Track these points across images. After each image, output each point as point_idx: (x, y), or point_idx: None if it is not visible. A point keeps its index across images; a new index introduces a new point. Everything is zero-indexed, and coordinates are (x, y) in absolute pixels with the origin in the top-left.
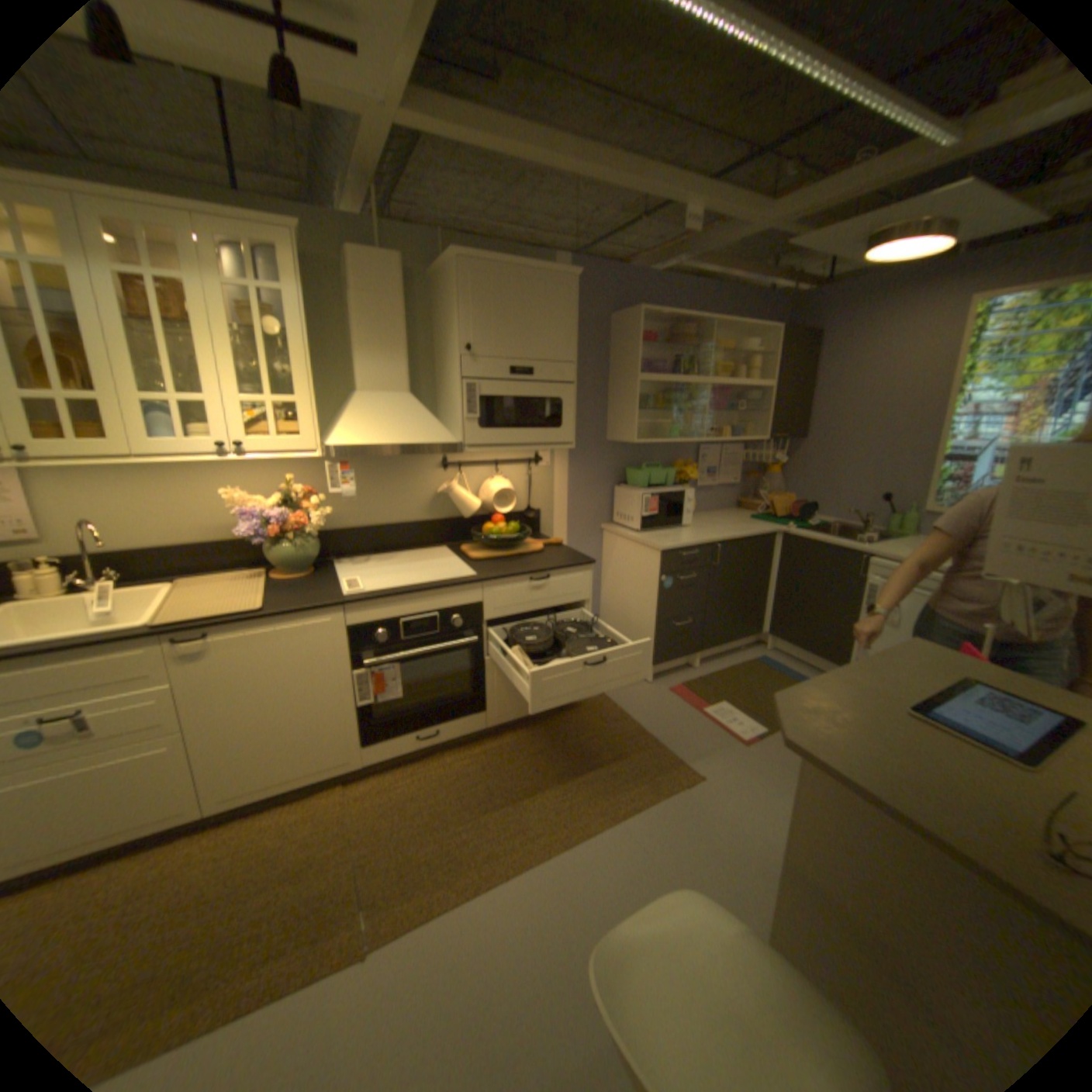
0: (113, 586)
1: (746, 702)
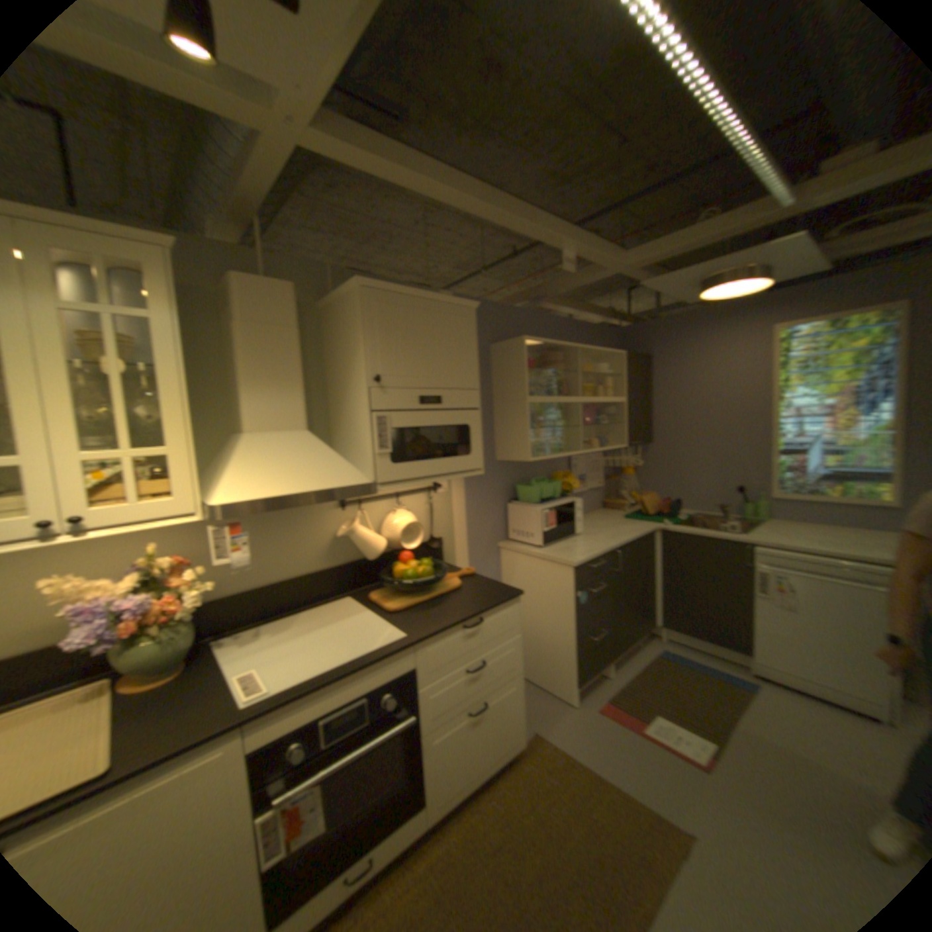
0: None
1: (678, 713)
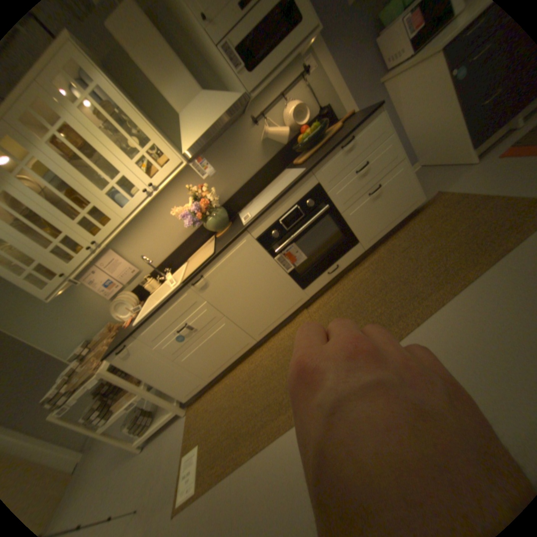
0: (171, 273)
1: None
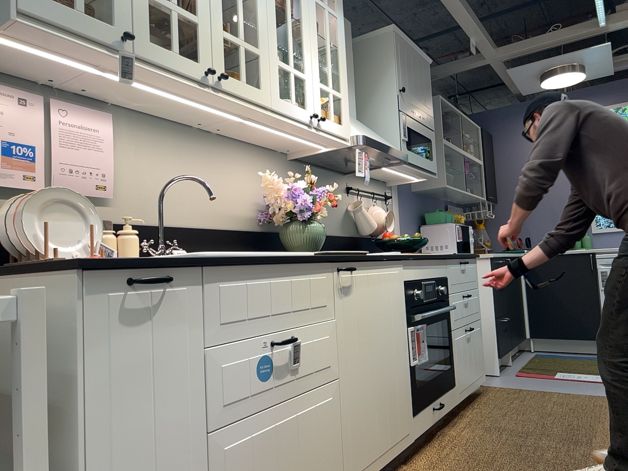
0: None
1: (568, 369)
